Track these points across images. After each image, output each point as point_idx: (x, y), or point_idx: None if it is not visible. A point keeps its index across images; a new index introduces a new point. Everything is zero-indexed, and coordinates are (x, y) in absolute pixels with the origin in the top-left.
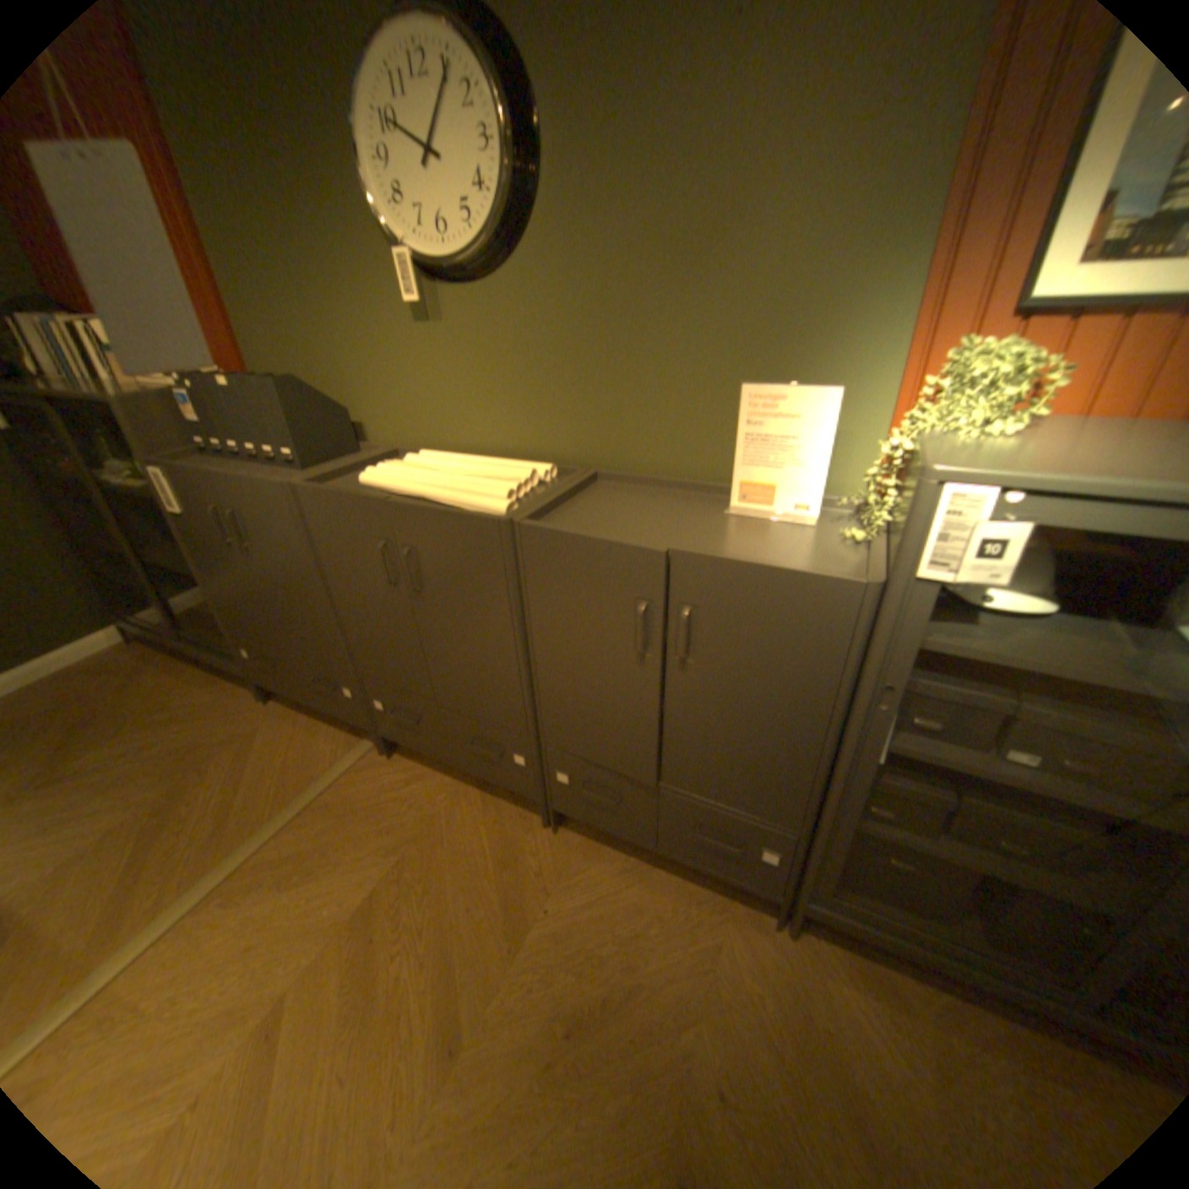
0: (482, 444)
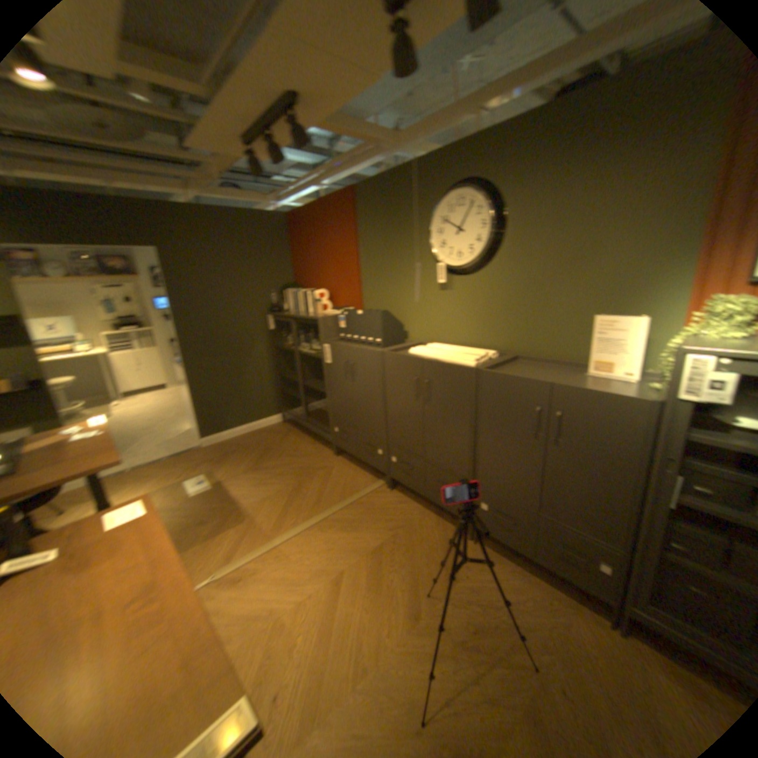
0: (461, 341)
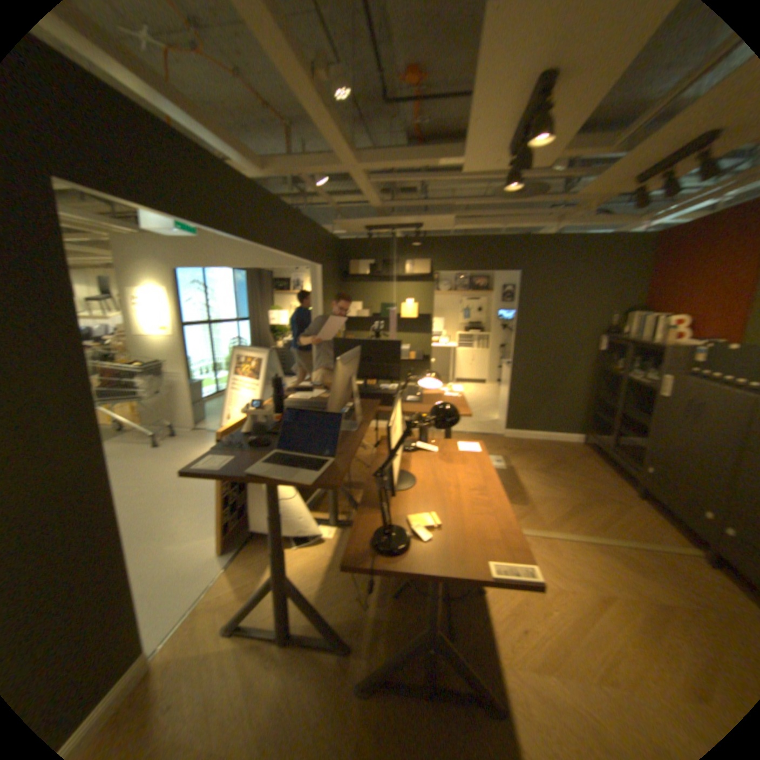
0: None
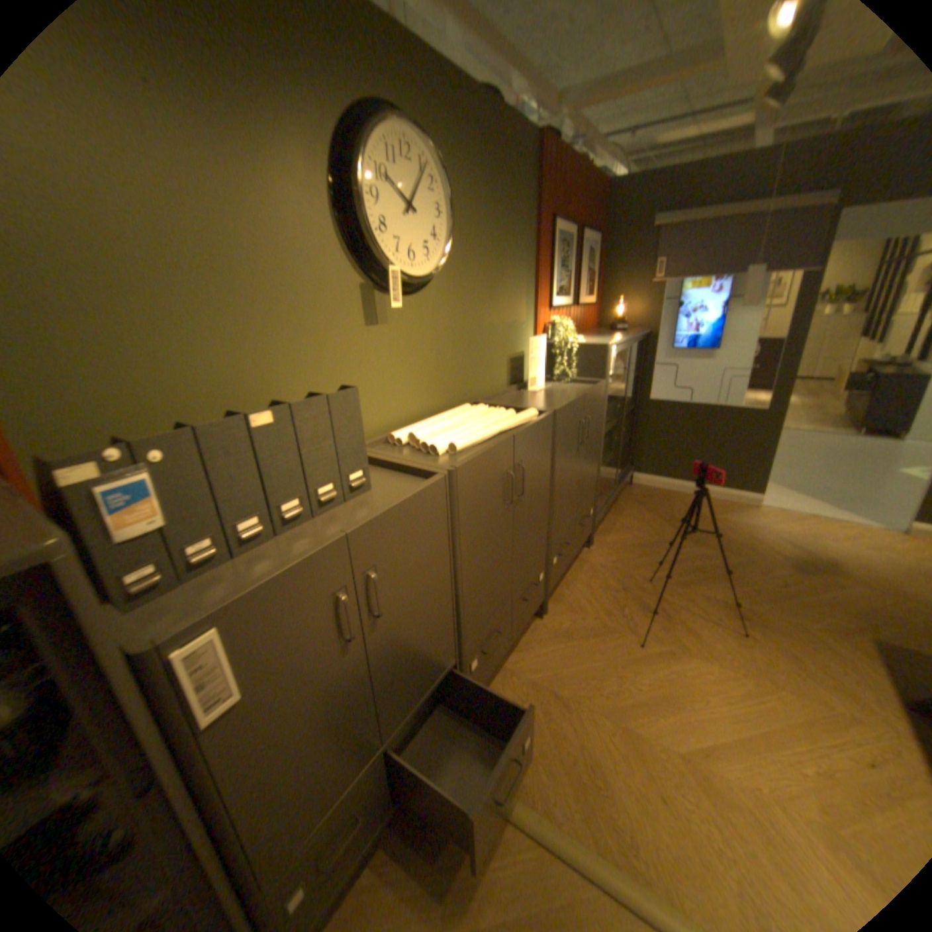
0: (411, 413)
